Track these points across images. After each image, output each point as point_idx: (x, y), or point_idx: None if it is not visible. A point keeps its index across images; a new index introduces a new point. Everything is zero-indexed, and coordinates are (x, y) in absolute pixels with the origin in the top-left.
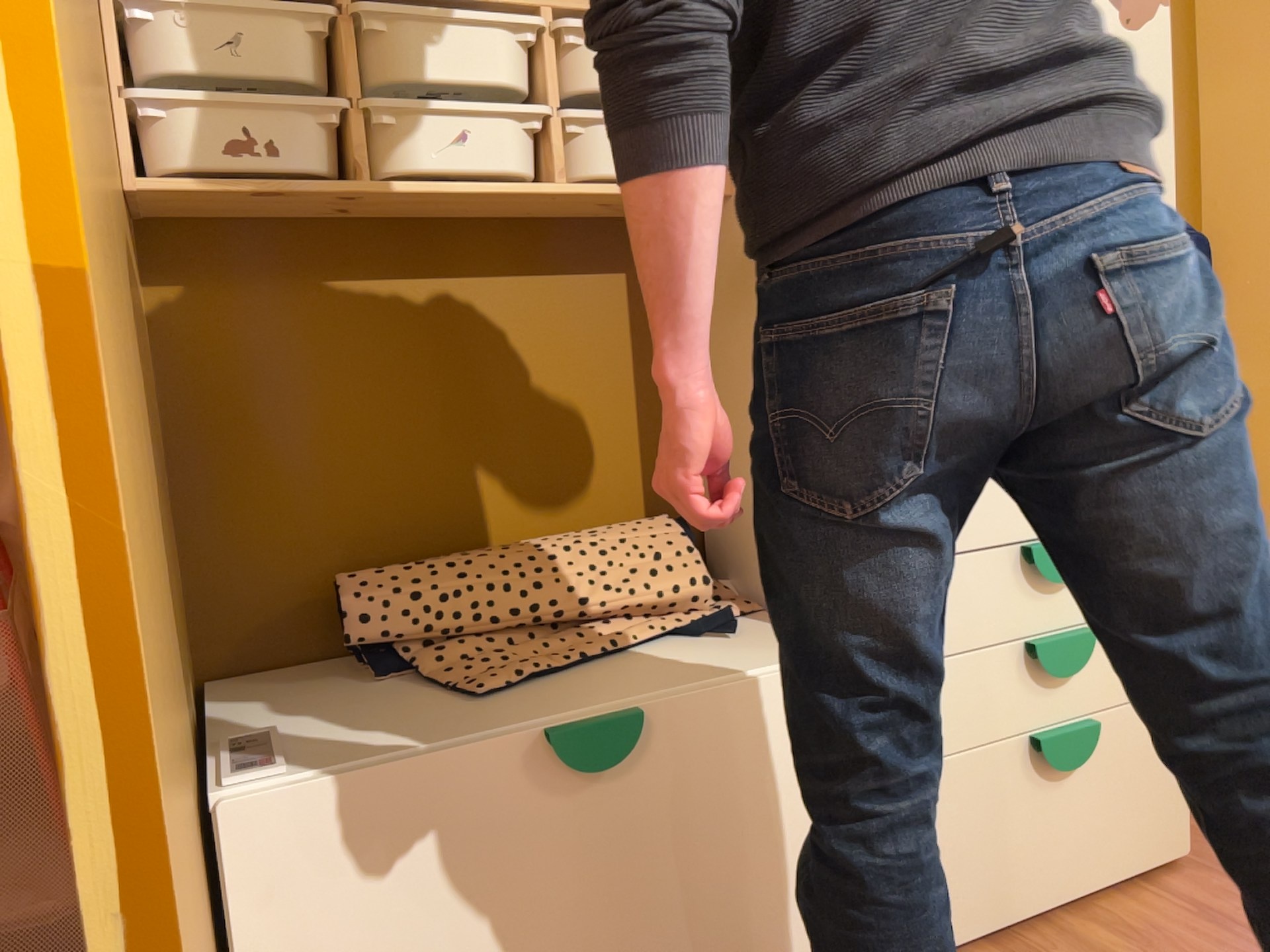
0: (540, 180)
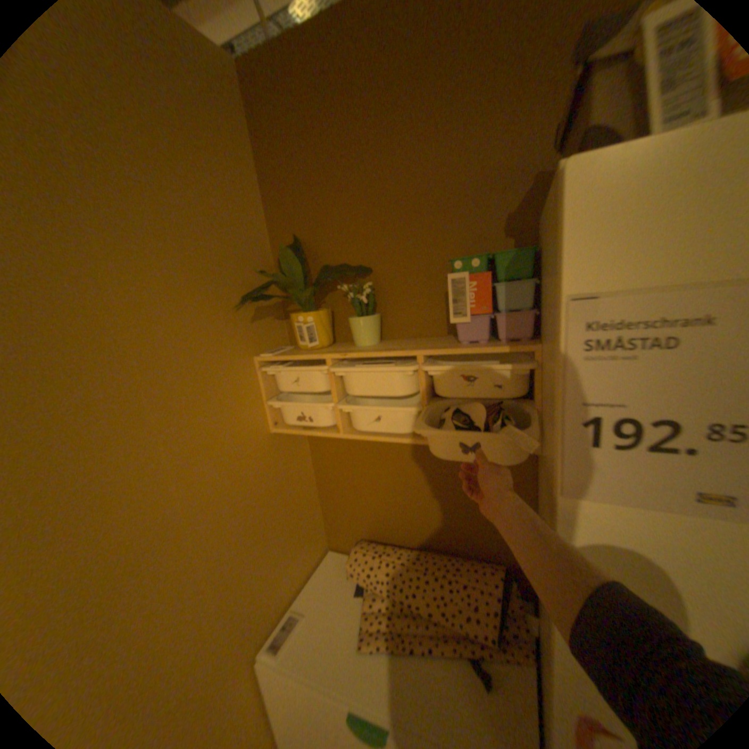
0: (417, 435)
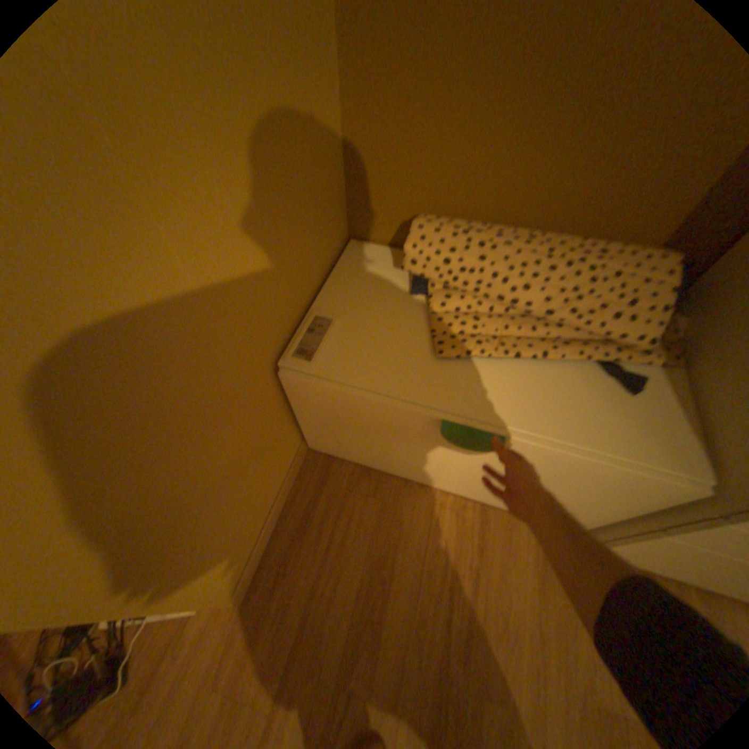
0: None
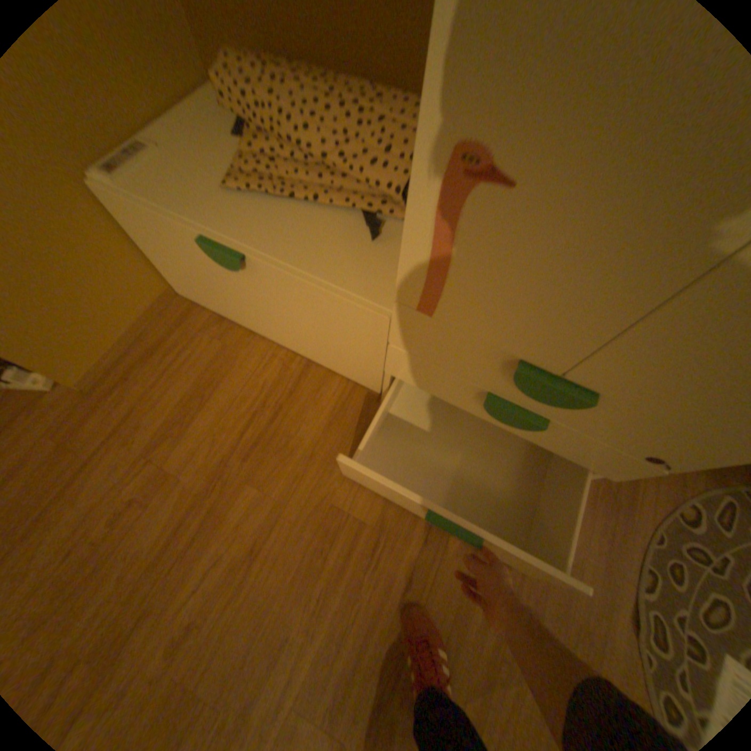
0: None
